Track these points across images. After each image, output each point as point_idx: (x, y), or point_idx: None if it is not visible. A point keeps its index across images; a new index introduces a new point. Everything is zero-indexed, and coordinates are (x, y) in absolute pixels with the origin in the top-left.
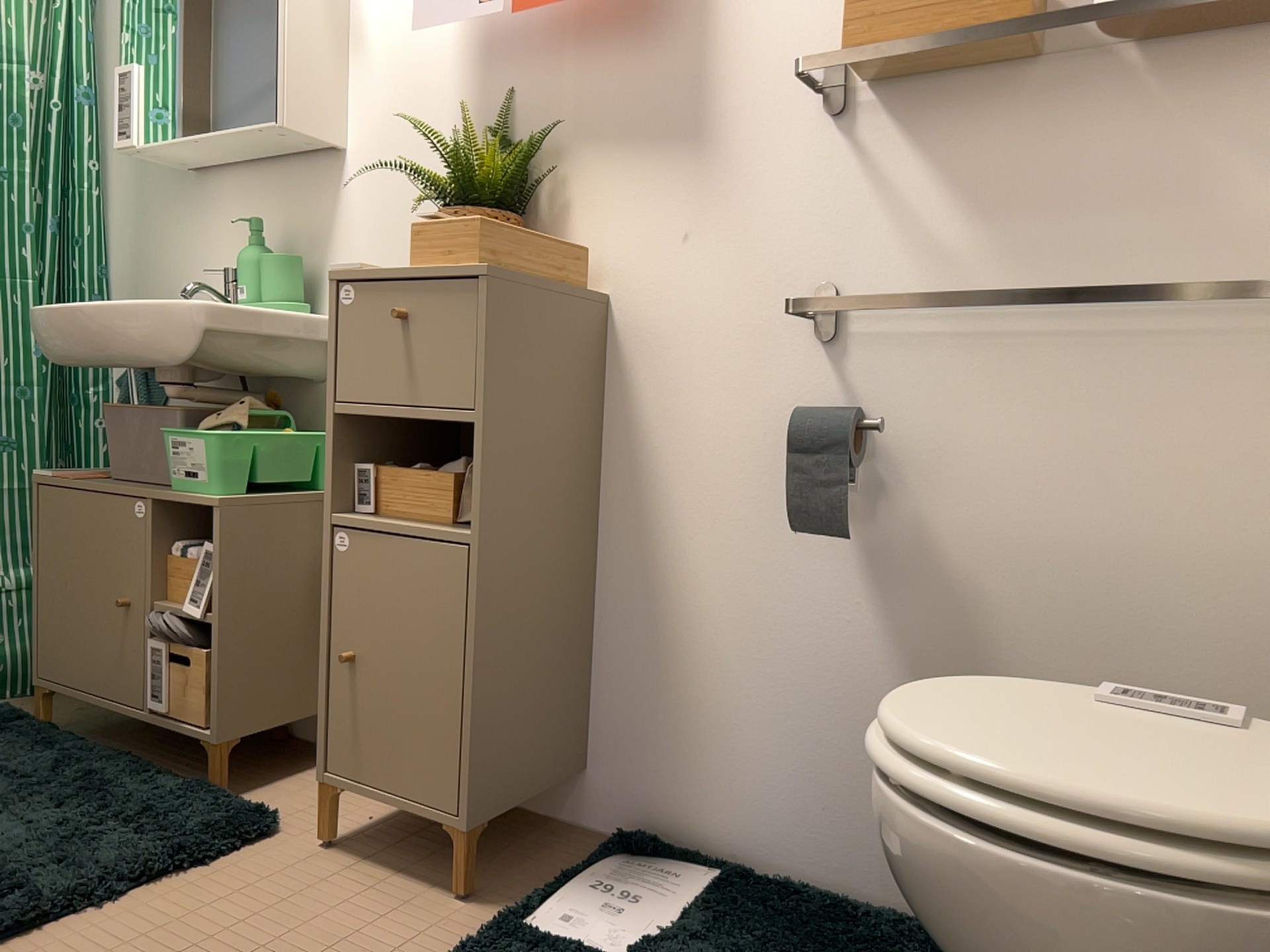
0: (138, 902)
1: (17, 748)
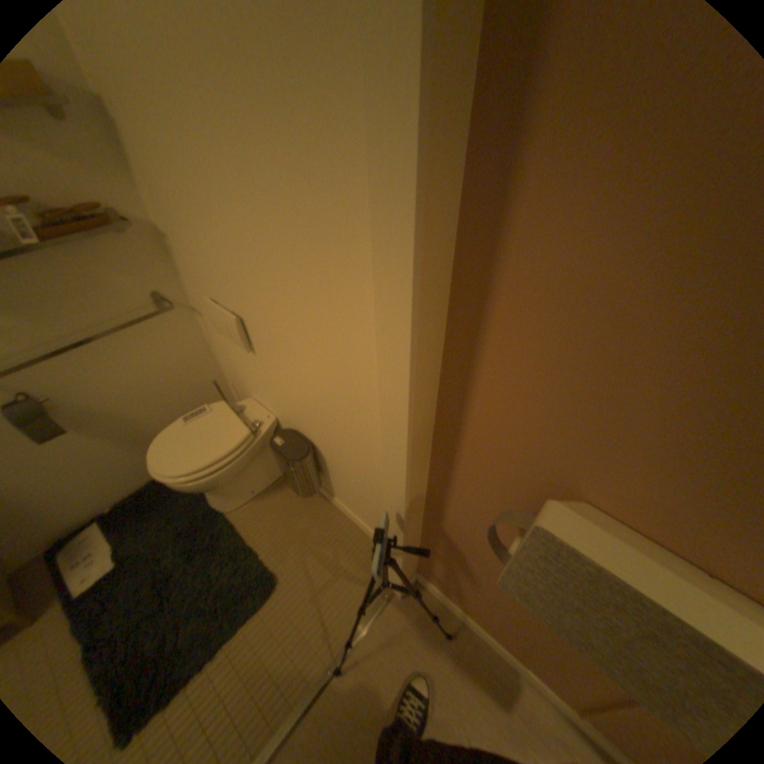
0: None
1: None
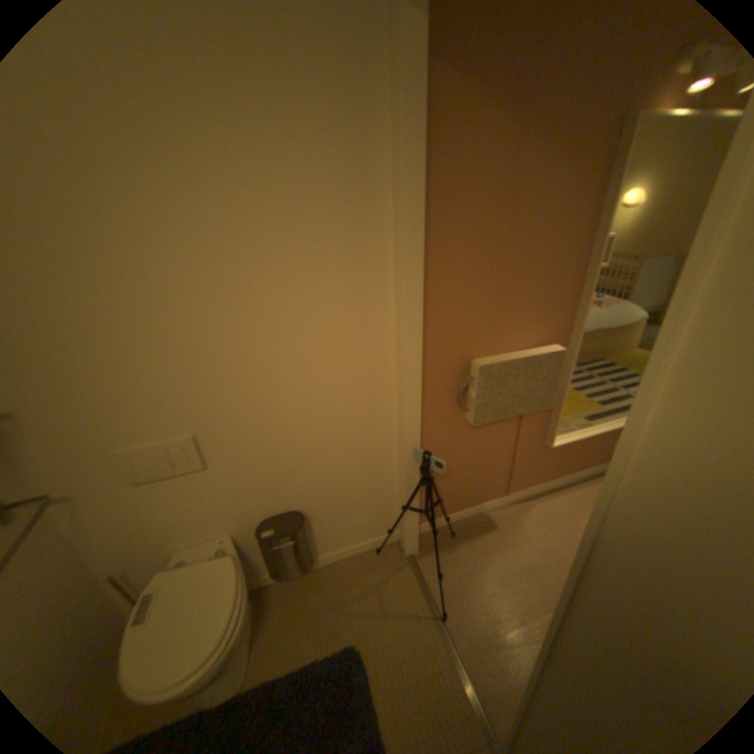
0: None
1: None
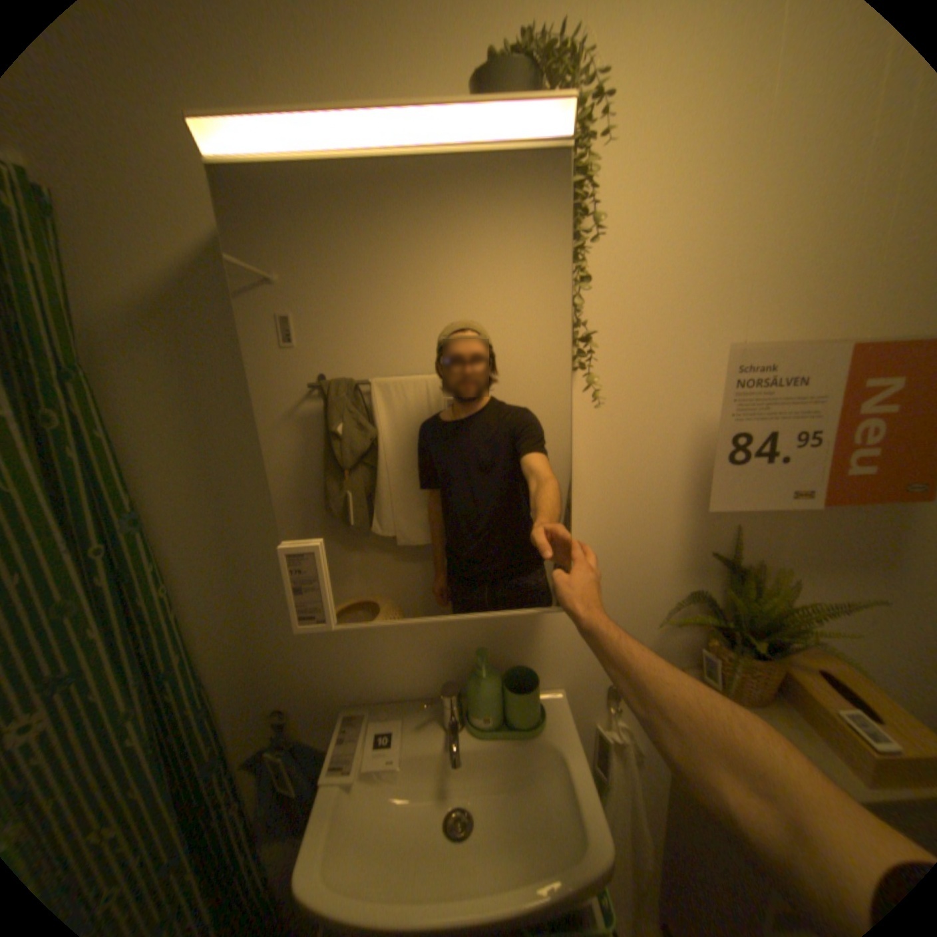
0: None
1: None
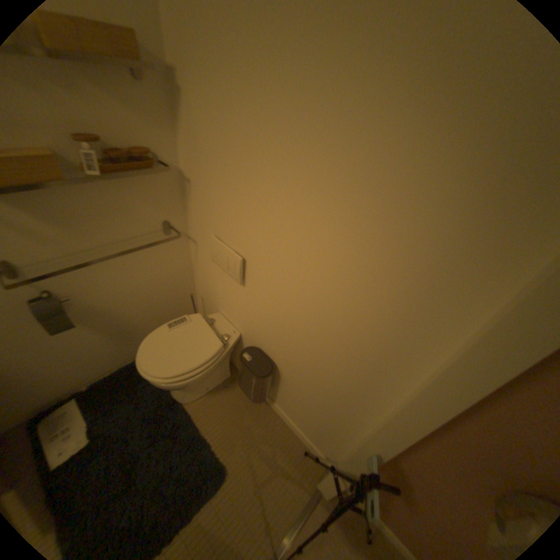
0: None
1: None
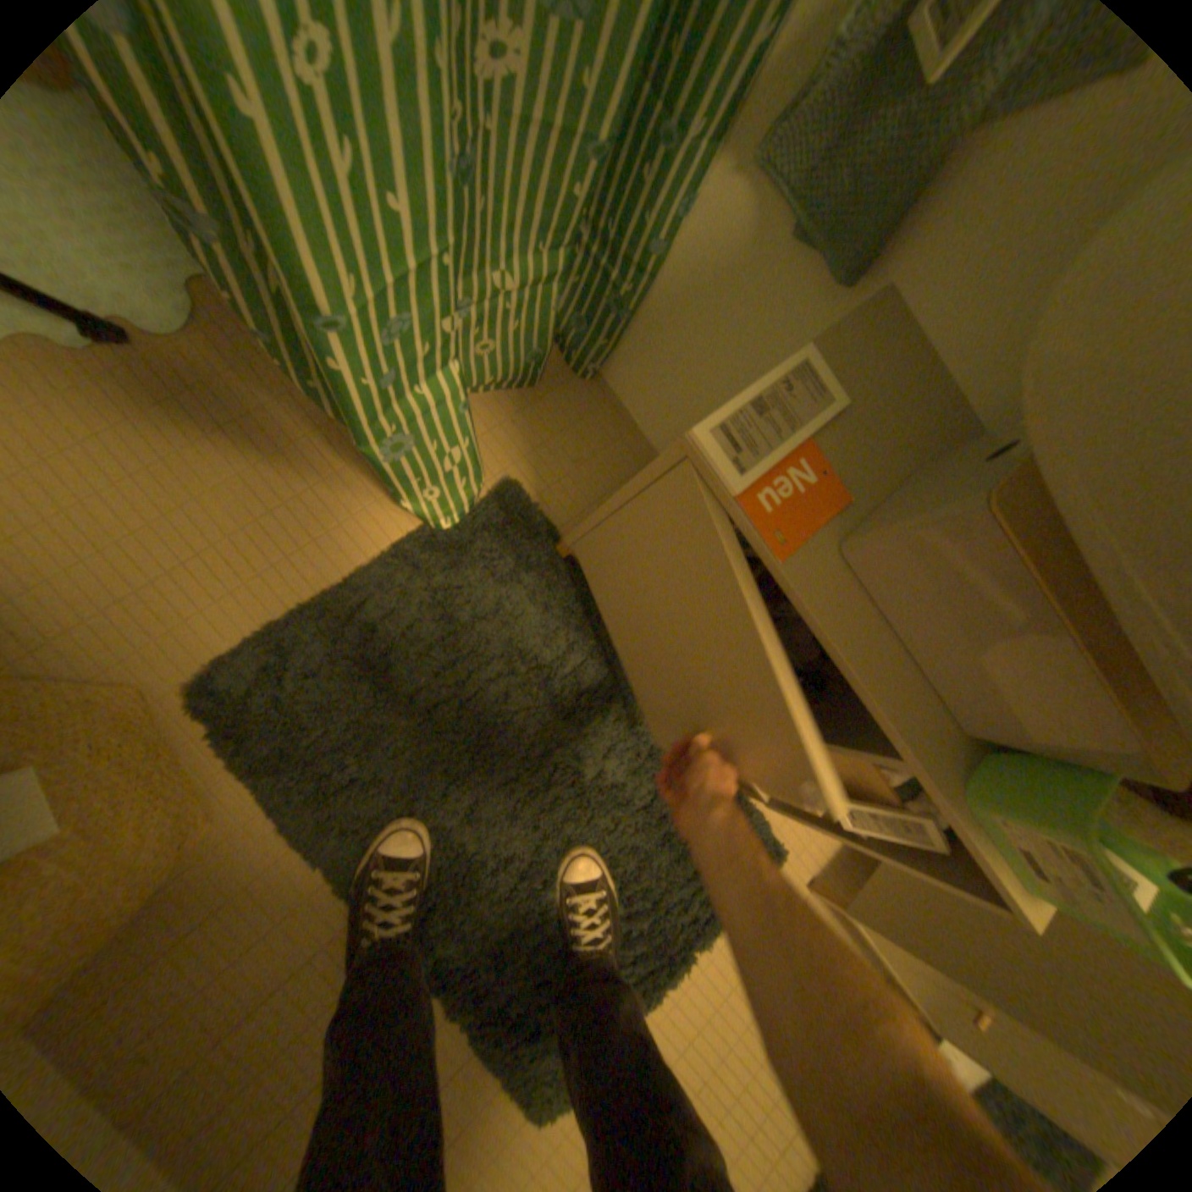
0: (704, 973)
1: (558, 642)
